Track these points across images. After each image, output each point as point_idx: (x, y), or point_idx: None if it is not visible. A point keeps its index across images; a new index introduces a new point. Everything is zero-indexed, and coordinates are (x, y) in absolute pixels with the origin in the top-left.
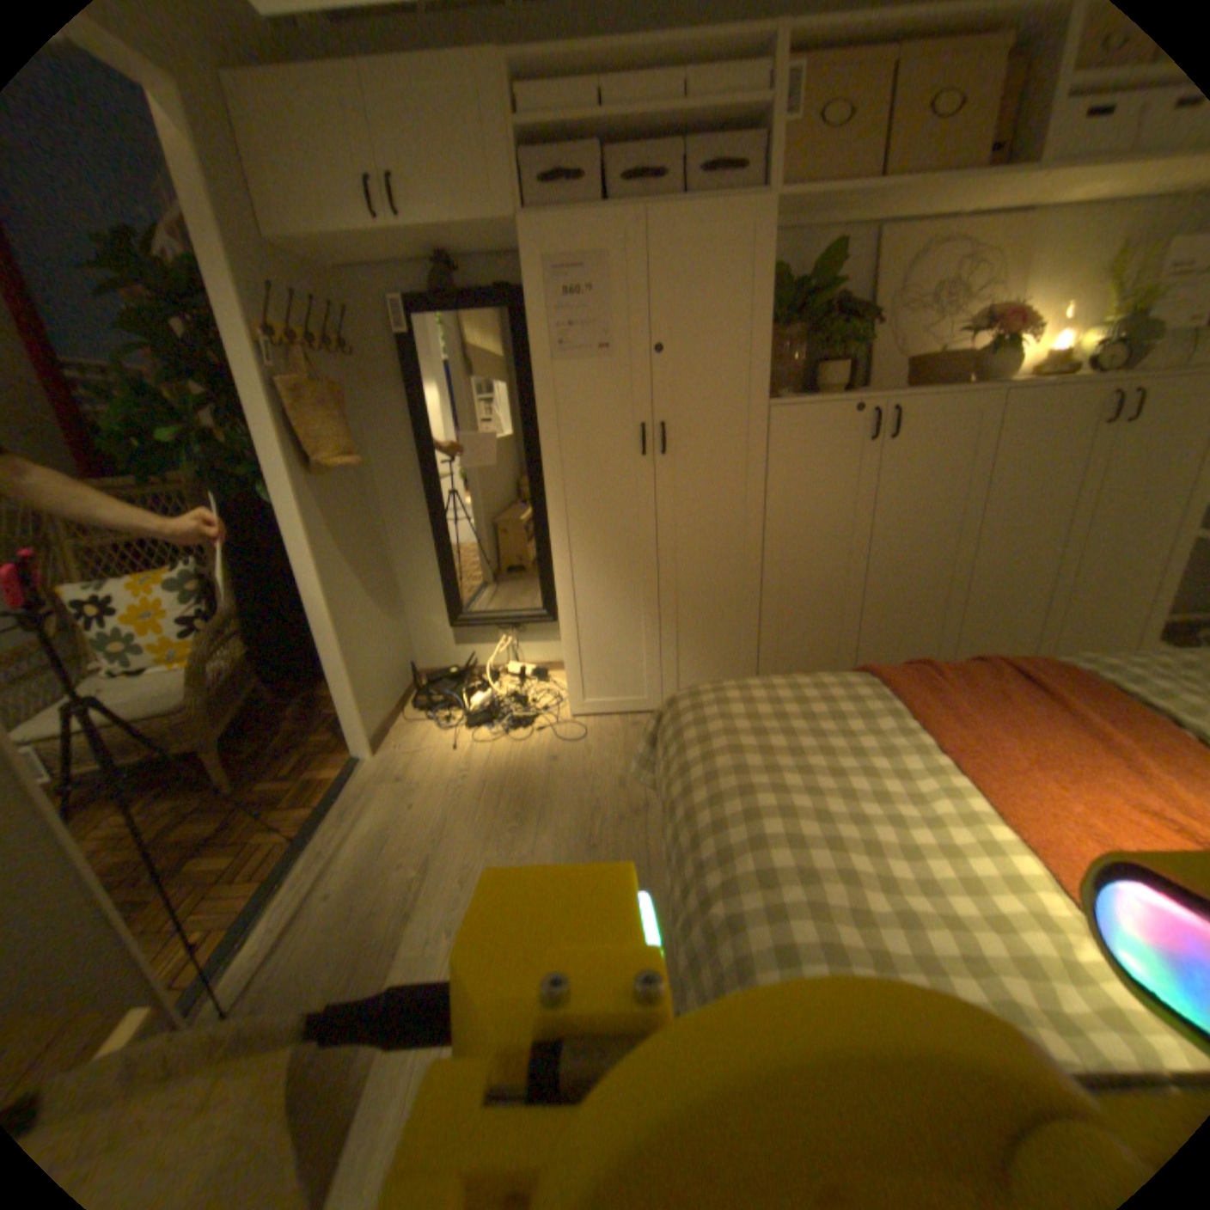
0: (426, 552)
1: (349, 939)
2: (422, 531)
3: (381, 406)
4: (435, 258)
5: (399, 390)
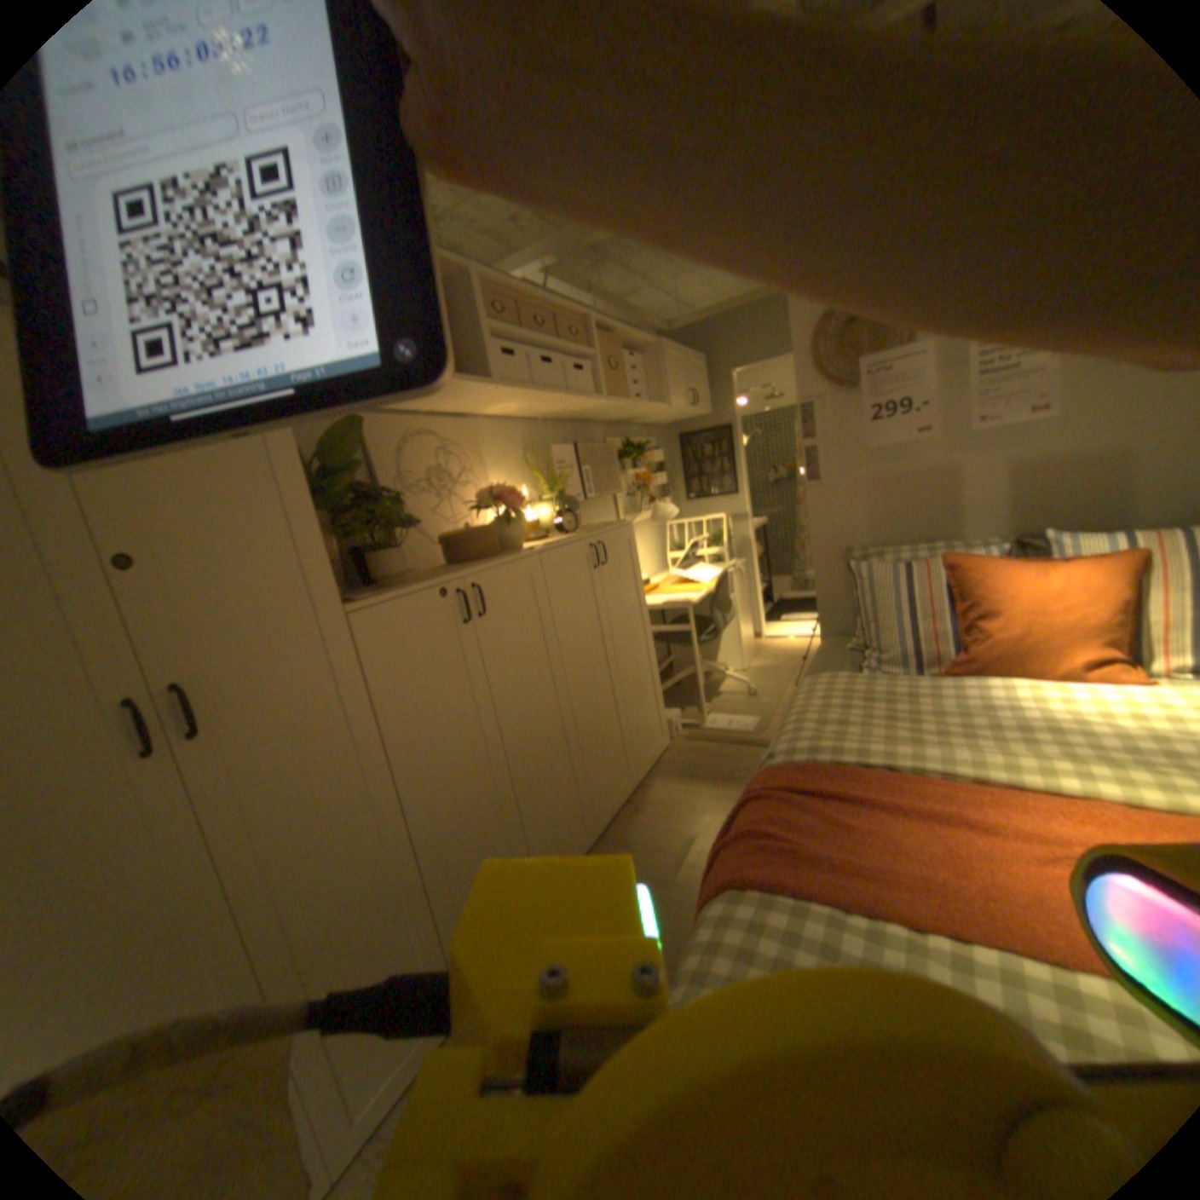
0: None
1: None
2: None
3: None
4: None
5: None
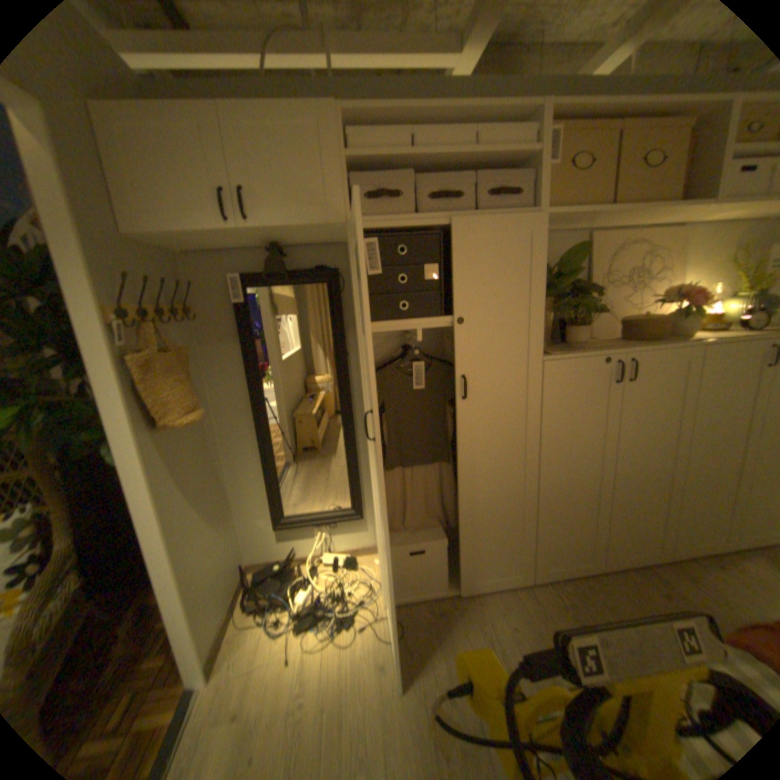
0: (253, 473)
1: None
2: (250, 457)
3: (218, 360)
4: (267, 250)
5: (234, 348)
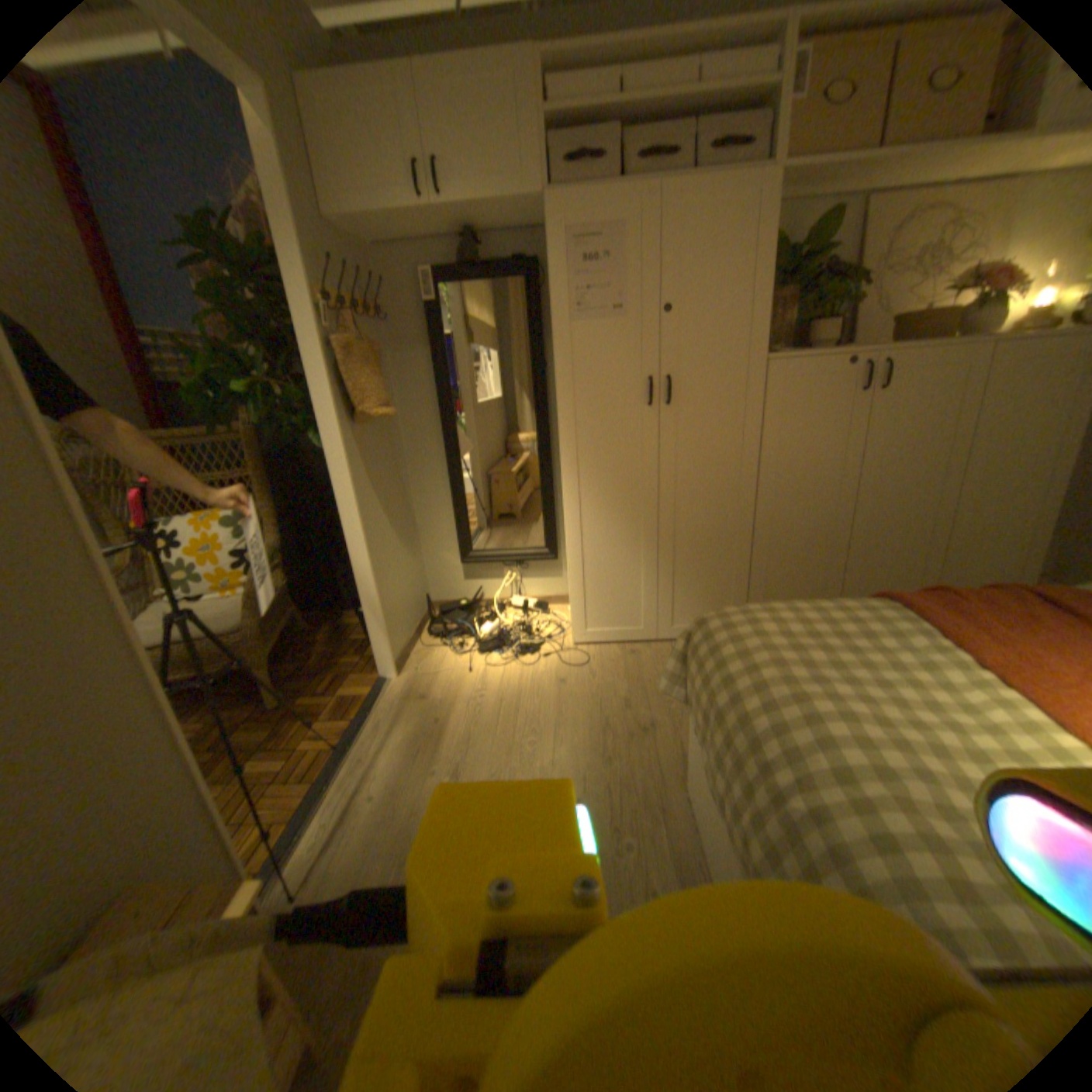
0: (441, 496)
1: (394, 836)
2: (439, 477)
3: (408, 365)
4: (461, 233)
5: (424, 351)
